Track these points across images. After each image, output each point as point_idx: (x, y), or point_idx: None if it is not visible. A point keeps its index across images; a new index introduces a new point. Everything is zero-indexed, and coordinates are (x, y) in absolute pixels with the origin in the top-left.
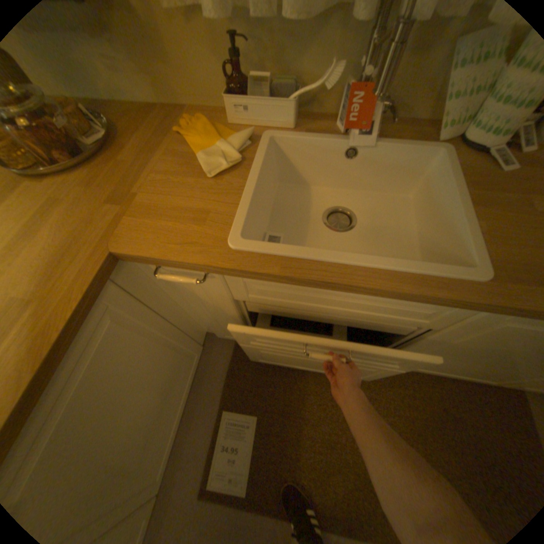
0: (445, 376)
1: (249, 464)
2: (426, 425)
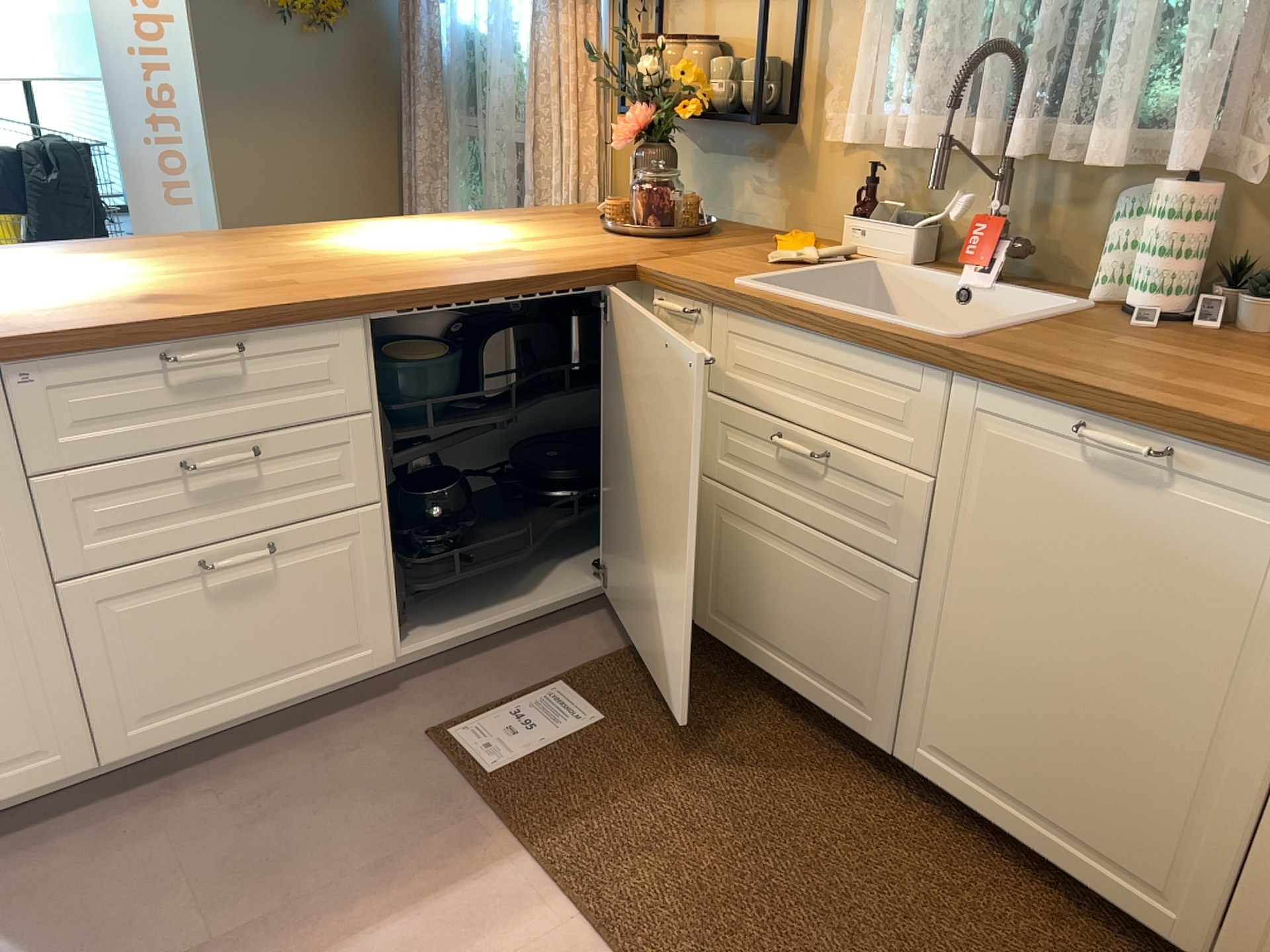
0: (1050, 848)
1: (534, 751)
2: (938, 941)
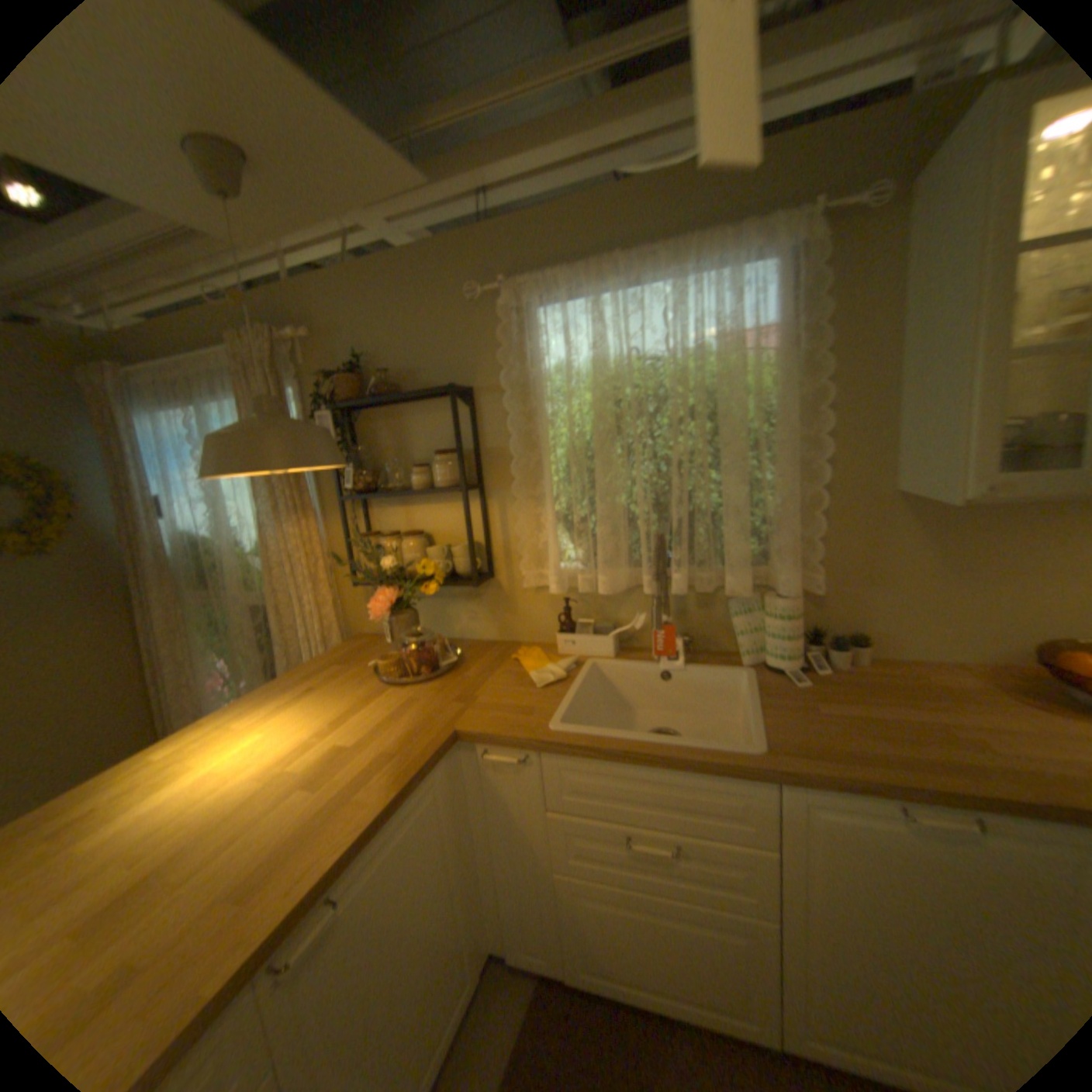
0: None
1: None
2: None
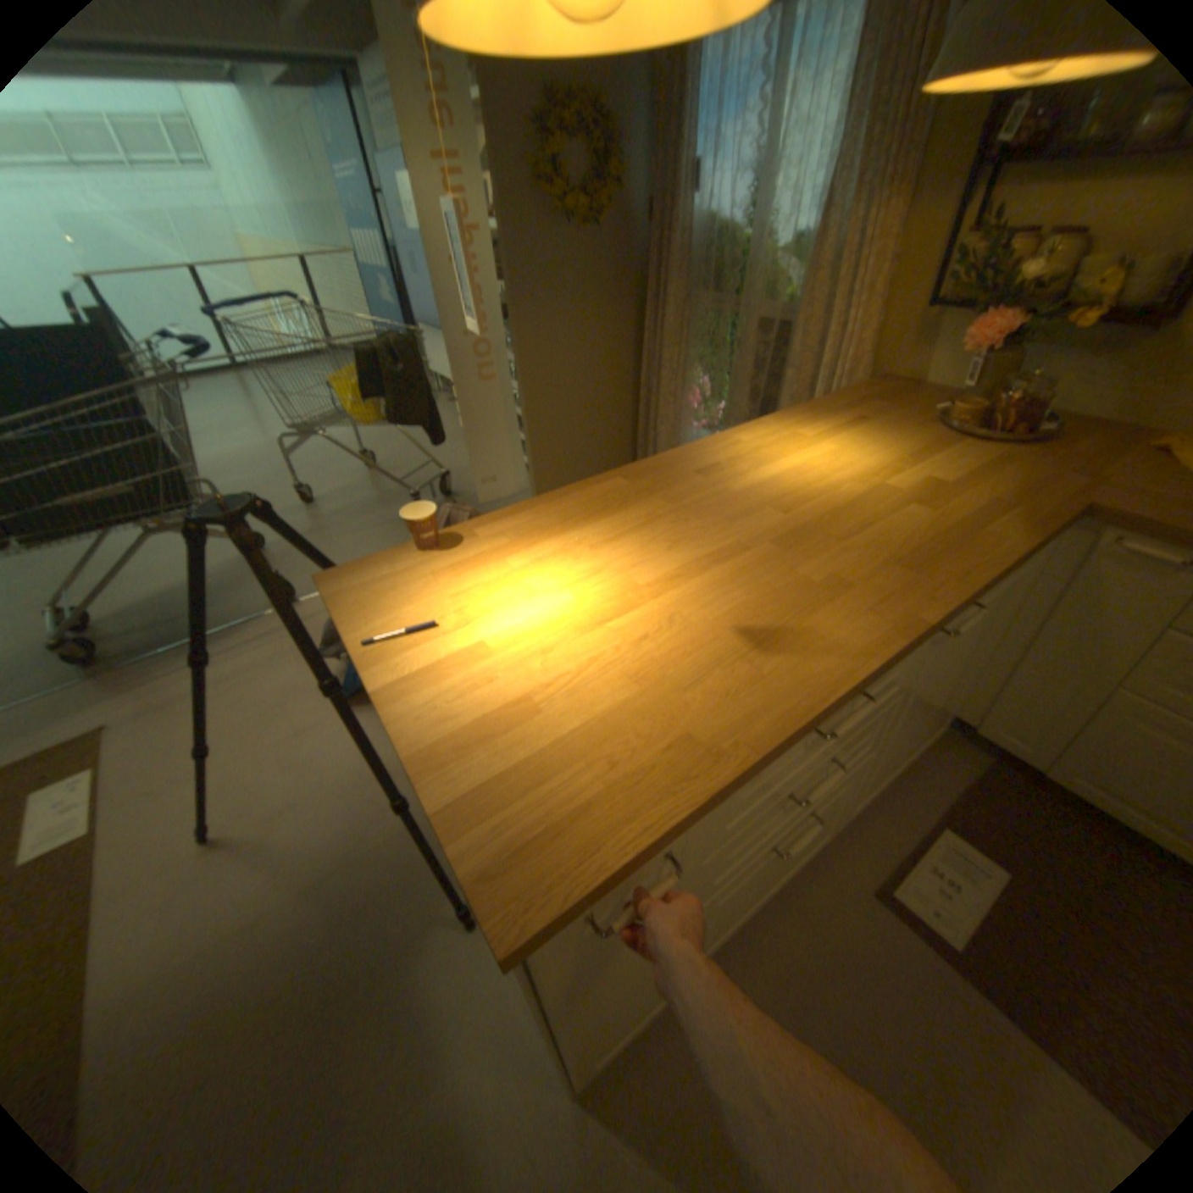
0: None
1: (981, 922)
2: None
